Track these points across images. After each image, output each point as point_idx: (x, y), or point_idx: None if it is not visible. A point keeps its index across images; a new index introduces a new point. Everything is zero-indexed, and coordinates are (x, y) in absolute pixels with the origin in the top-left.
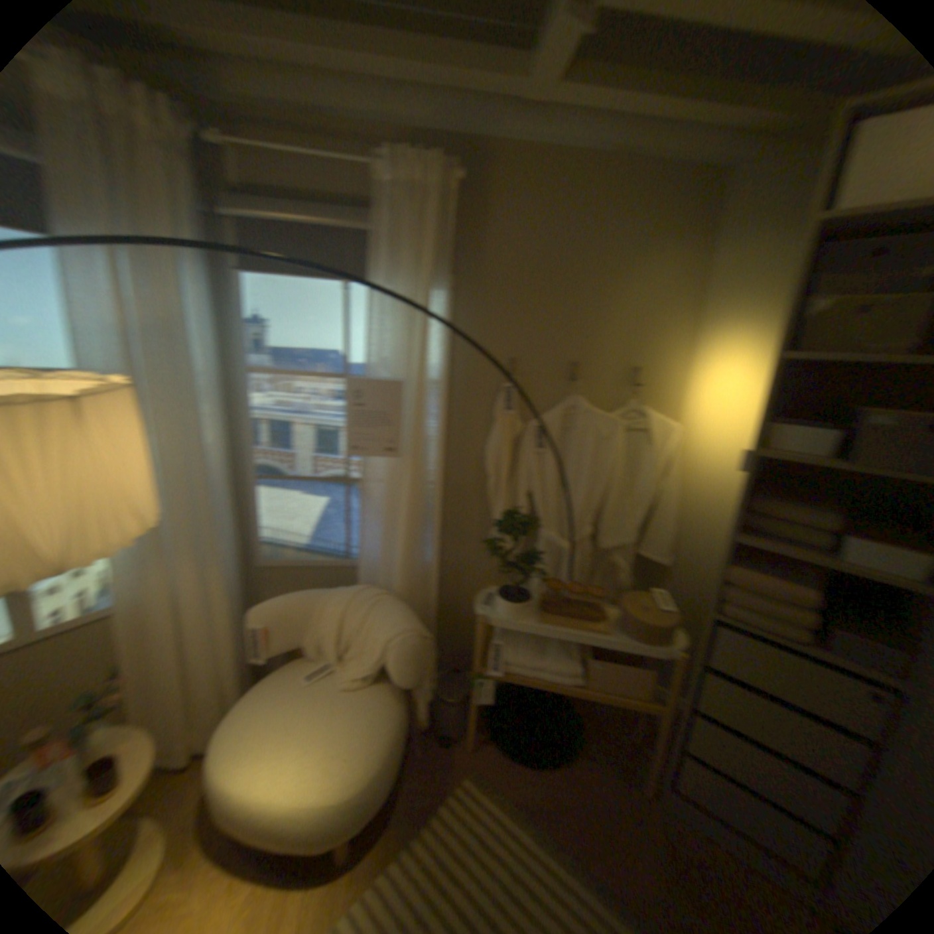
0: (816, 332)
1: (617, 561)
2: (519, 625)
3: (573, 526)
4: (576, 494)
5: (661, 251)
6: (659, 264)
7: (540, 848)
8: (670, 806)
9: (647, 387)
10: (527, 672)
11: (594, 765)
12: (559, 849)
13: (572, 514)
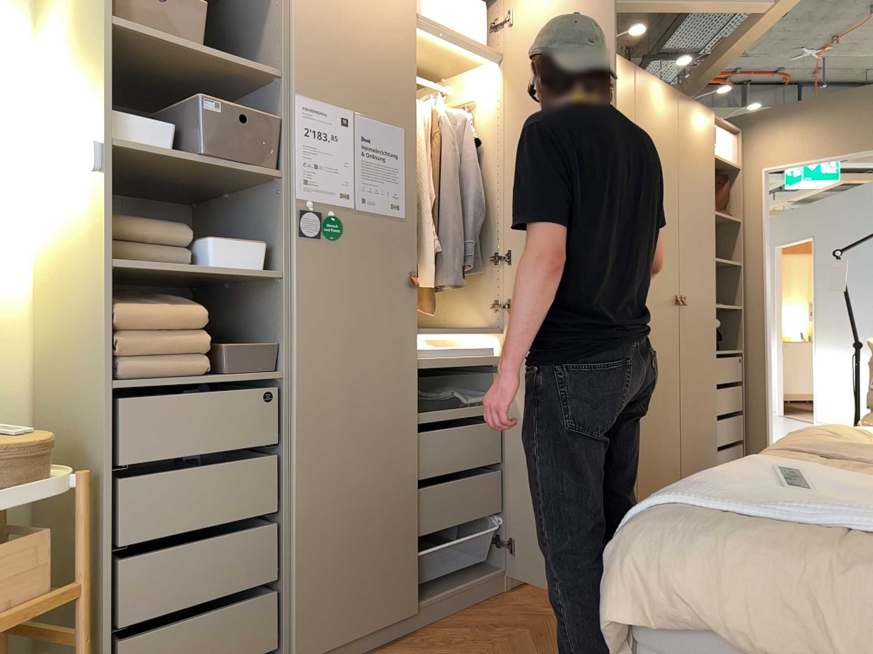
0: (125, 10)
1: None
2: None
3: None
4: None
5: None
6: None
7: None
8: None
9: None
10: None
11: None
12: None
13: None
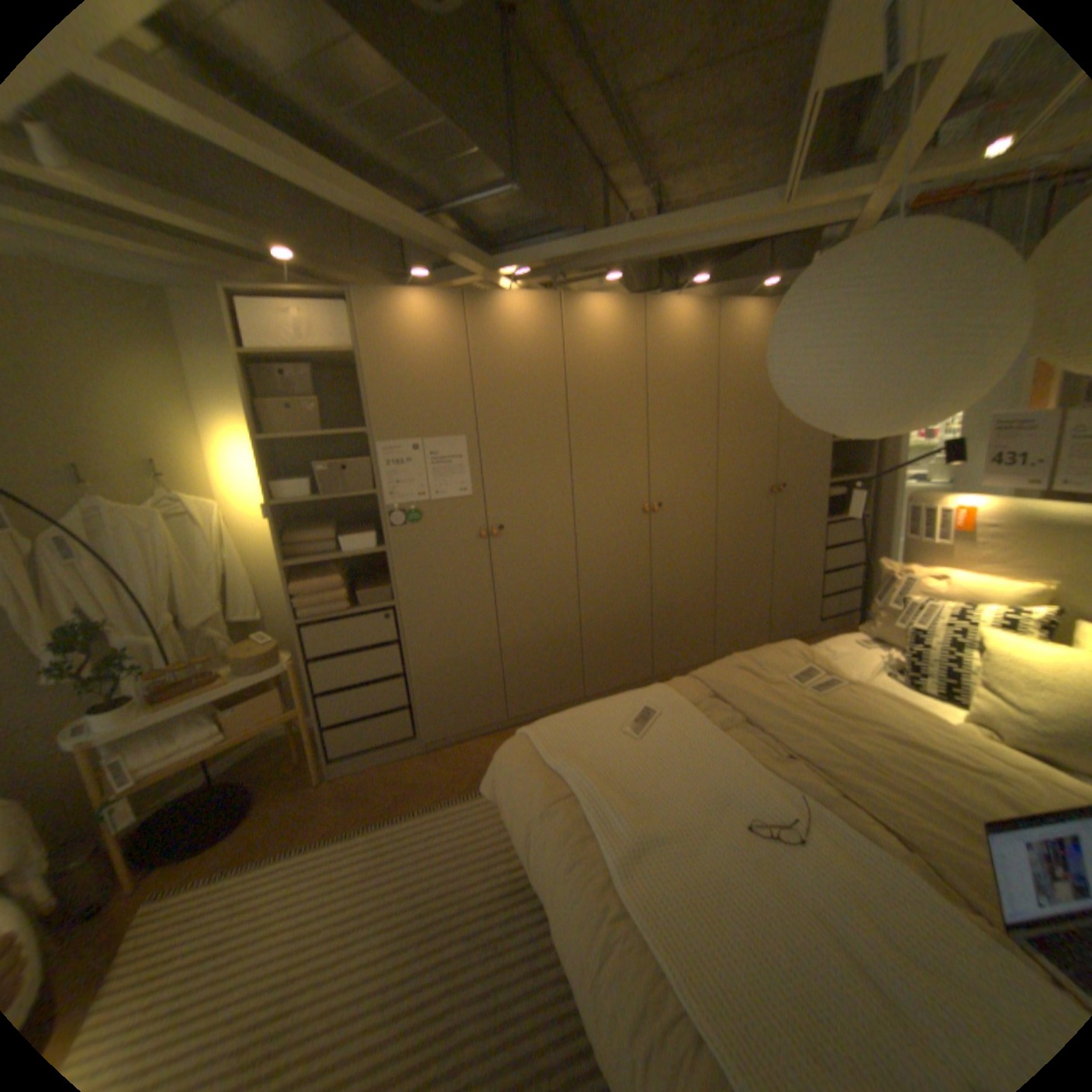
0: (267, 423)
1: (207, 635)
2: (126, 729)
3: (144, 619)
4: (133, 592)
5: (122, 356)
6: (125, 367)
7: (239, 878)
8: (329, 777)
9: (164, 476)
10: (157, 767)
11: (264, 804)
12: (256, 864)
13: (138, 609)
